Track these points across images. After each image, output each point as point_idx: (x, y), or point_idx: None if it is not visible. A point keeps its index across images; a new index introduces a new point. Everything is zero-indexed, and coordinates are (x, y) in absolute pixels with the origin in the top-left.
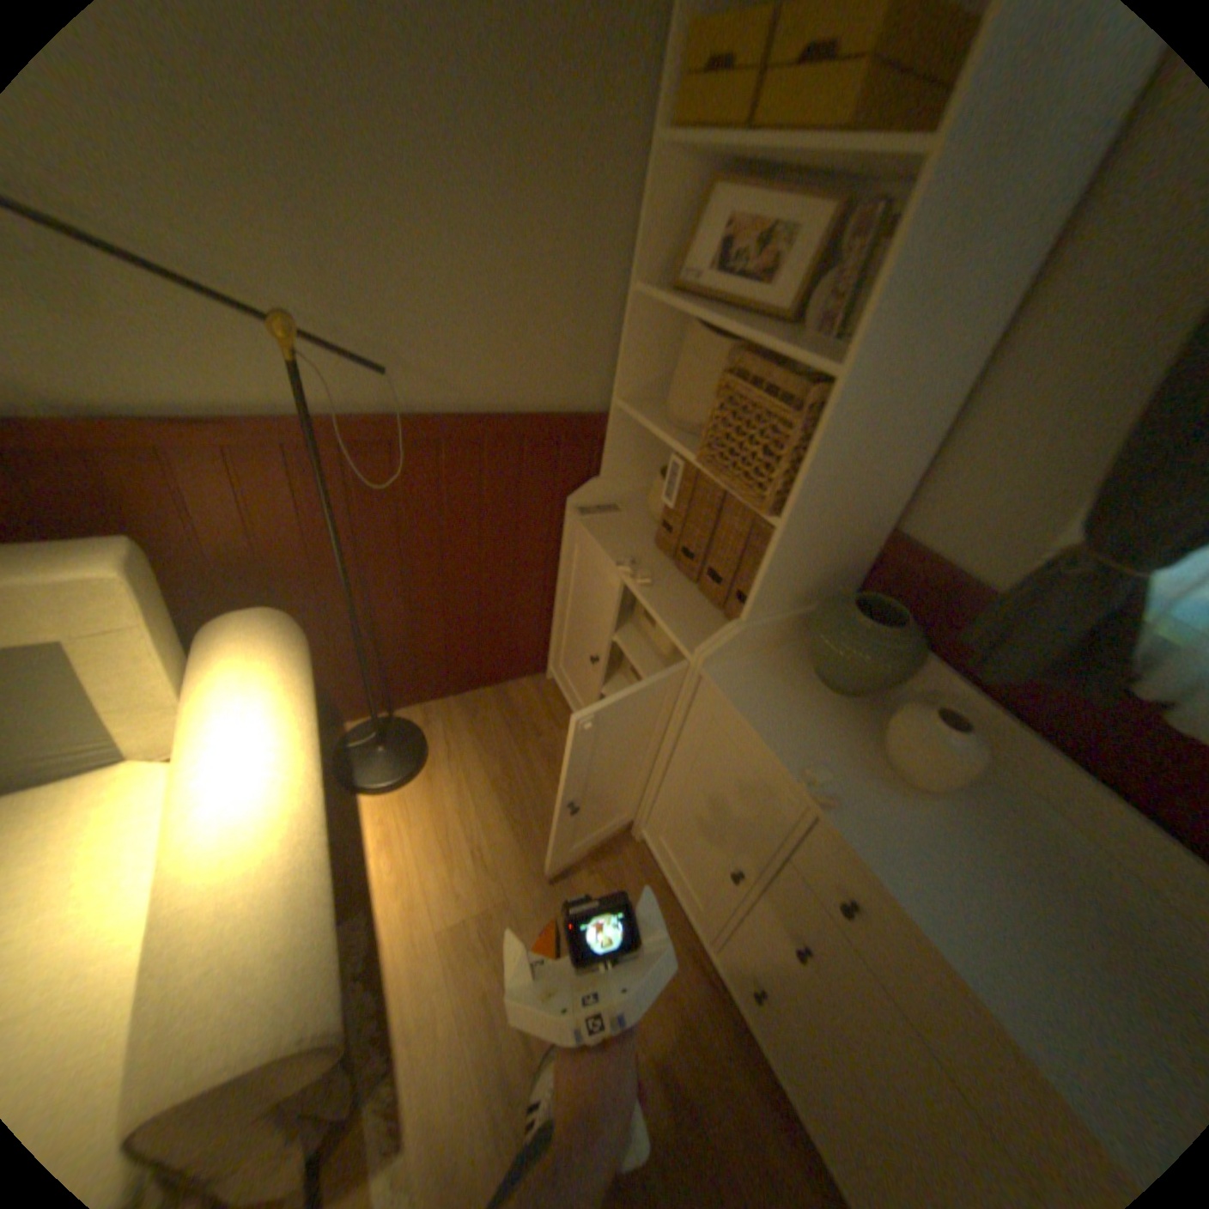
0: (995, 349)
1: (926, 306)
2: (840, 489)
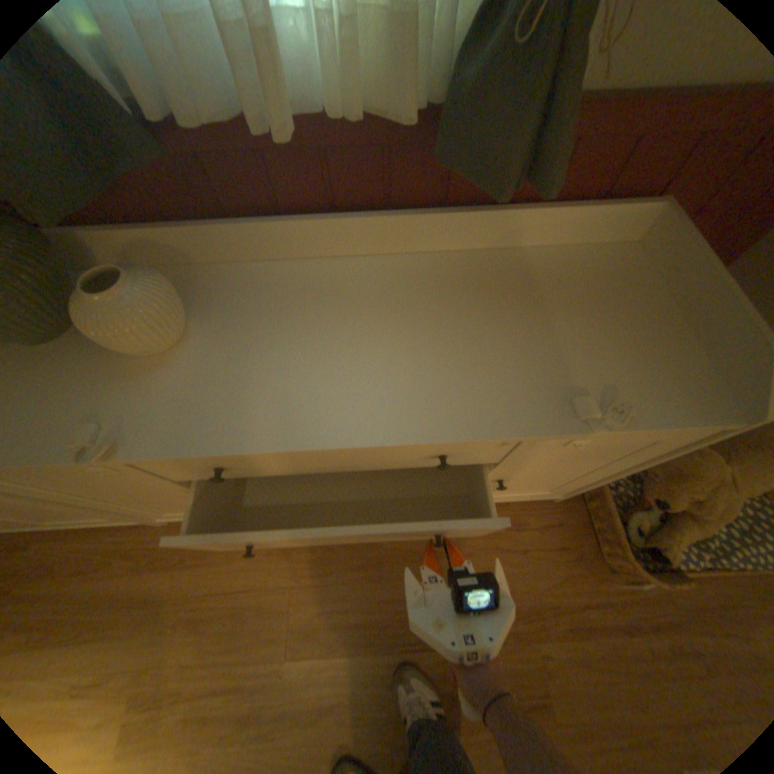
0: None
1: None
2: None
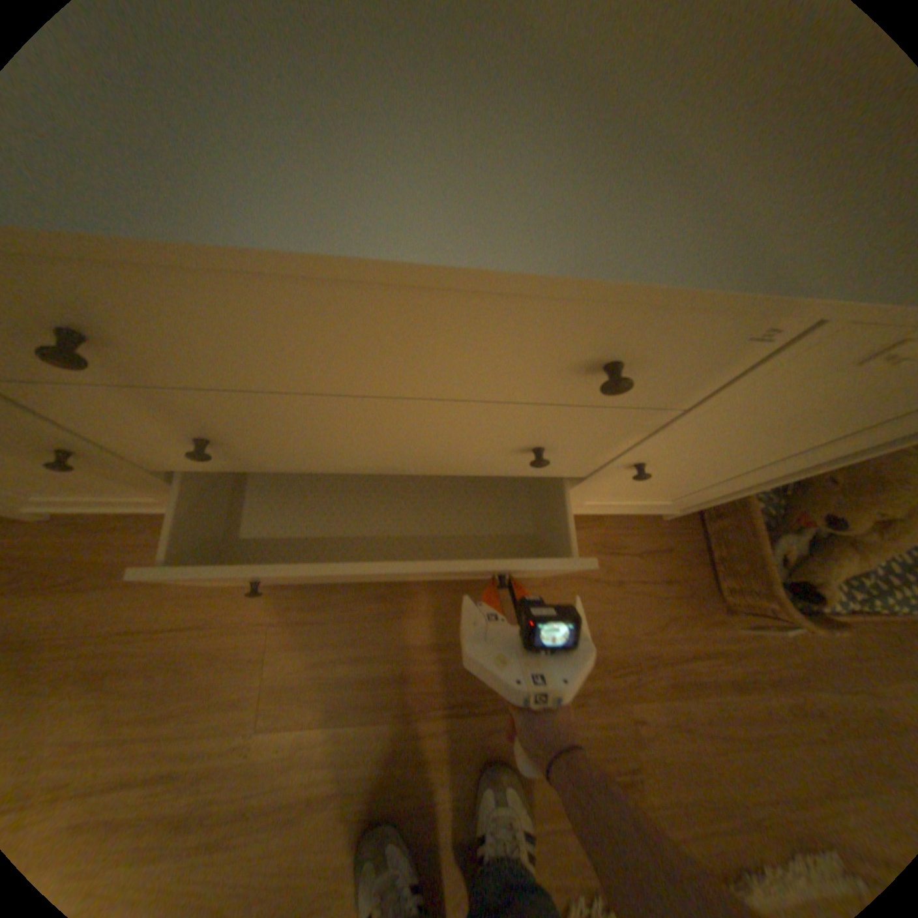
0: None
1: None
2: None
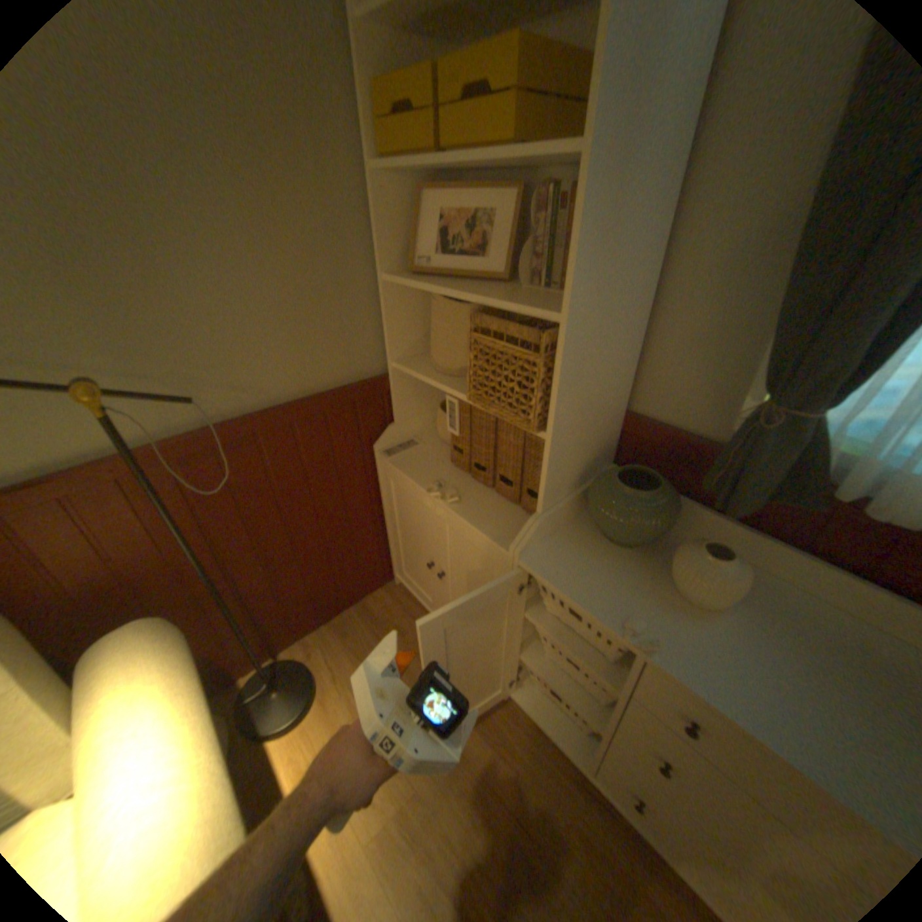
0: (661, 271)
1: (609, 256)
2: (583, 399)
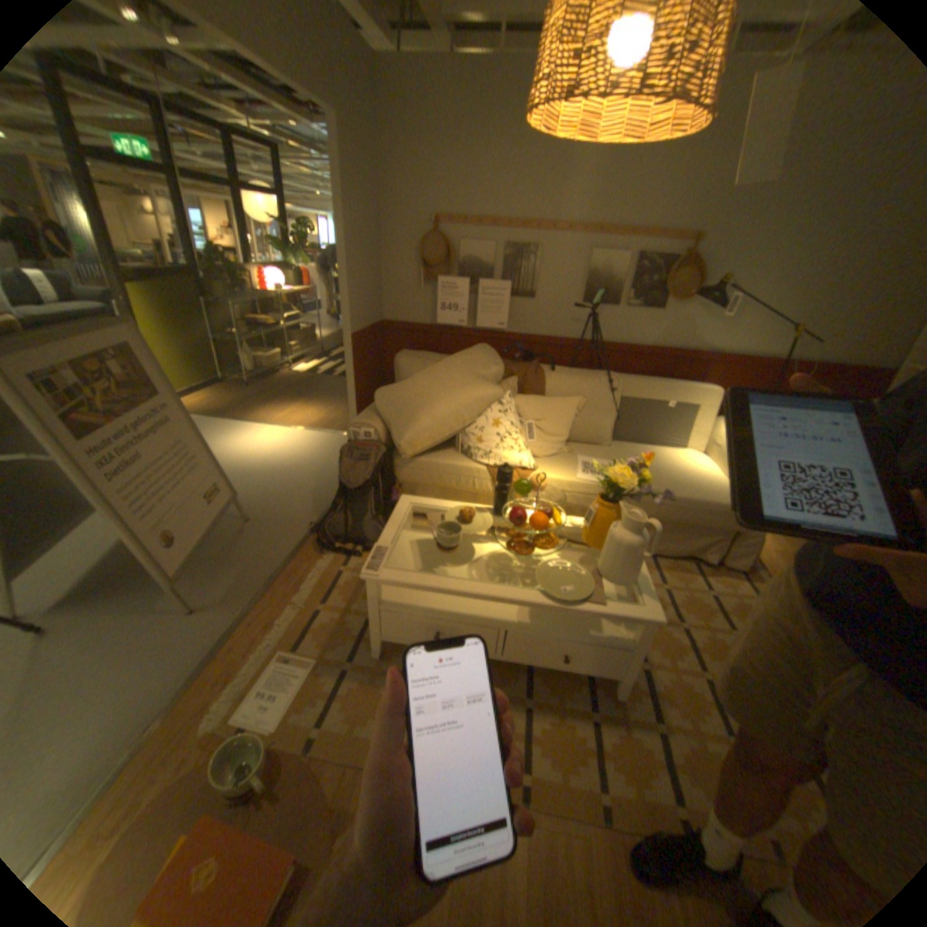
0: None
1: None
2: None
